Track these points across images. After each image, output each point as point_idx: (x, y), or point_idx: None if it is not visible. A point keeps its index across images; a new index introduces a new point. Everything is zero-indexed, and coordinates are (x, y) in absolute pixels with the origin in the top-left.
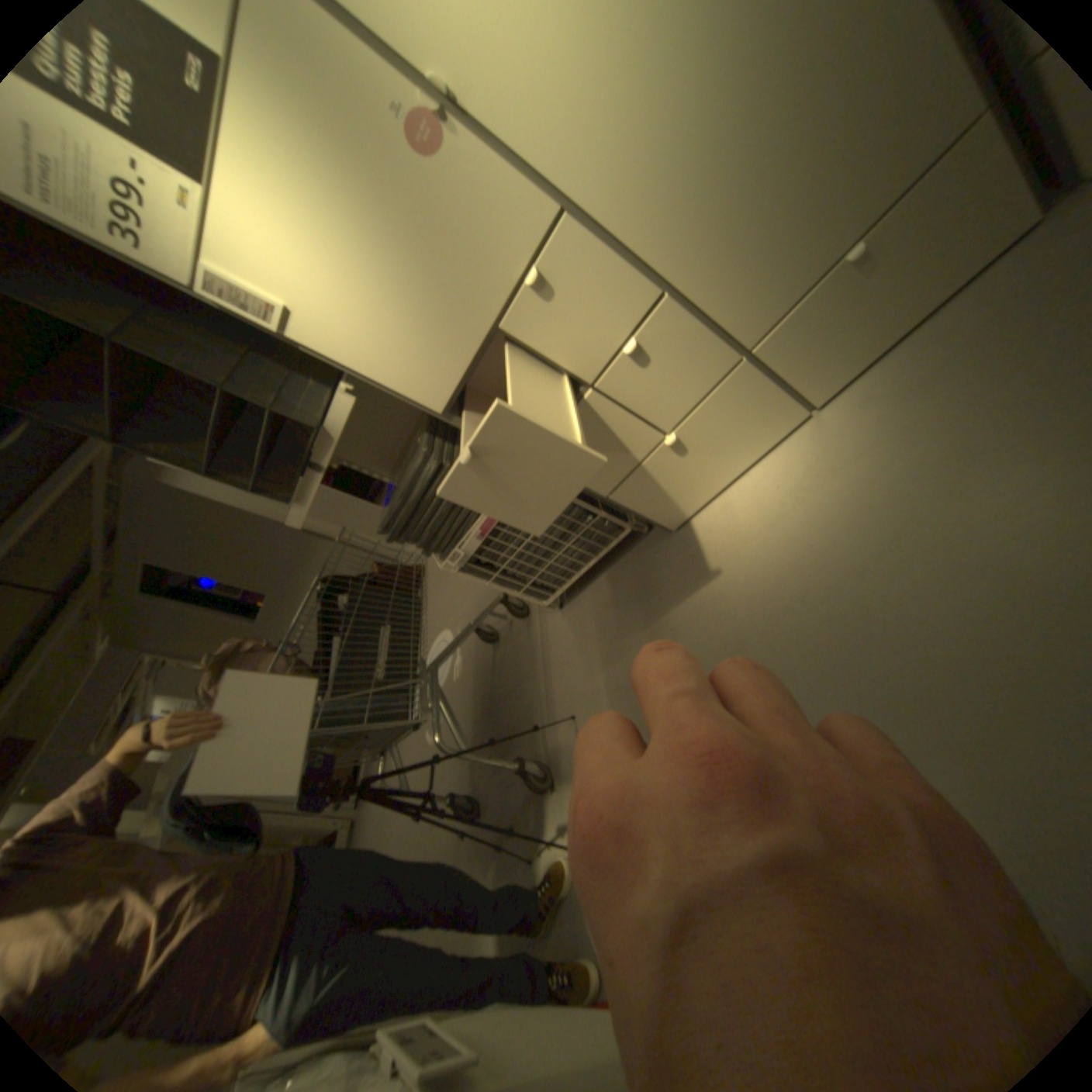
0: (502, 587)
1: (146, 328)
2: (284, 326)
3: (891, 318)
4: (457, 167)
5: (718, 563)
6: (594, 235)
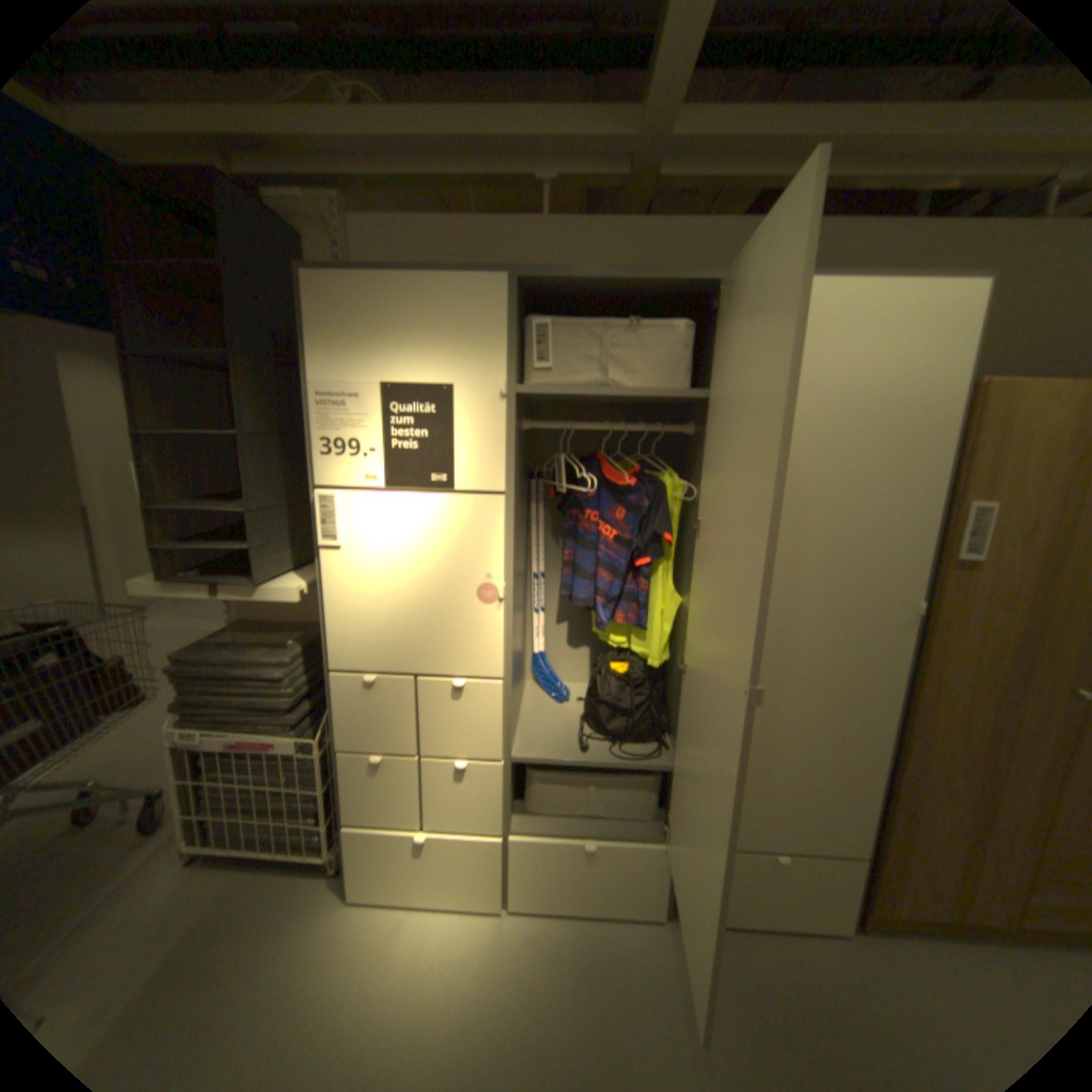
0: (175, 796)
1: (260, 445)
2: (326, 548)
3: (576, 899)
4: (483, 616)
5: (344, 971)
6: (501, 703)
